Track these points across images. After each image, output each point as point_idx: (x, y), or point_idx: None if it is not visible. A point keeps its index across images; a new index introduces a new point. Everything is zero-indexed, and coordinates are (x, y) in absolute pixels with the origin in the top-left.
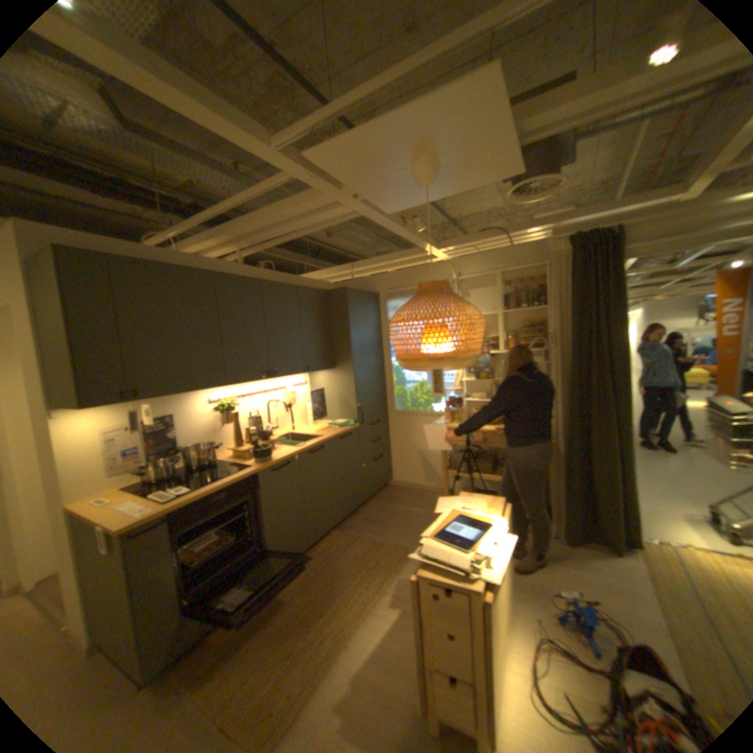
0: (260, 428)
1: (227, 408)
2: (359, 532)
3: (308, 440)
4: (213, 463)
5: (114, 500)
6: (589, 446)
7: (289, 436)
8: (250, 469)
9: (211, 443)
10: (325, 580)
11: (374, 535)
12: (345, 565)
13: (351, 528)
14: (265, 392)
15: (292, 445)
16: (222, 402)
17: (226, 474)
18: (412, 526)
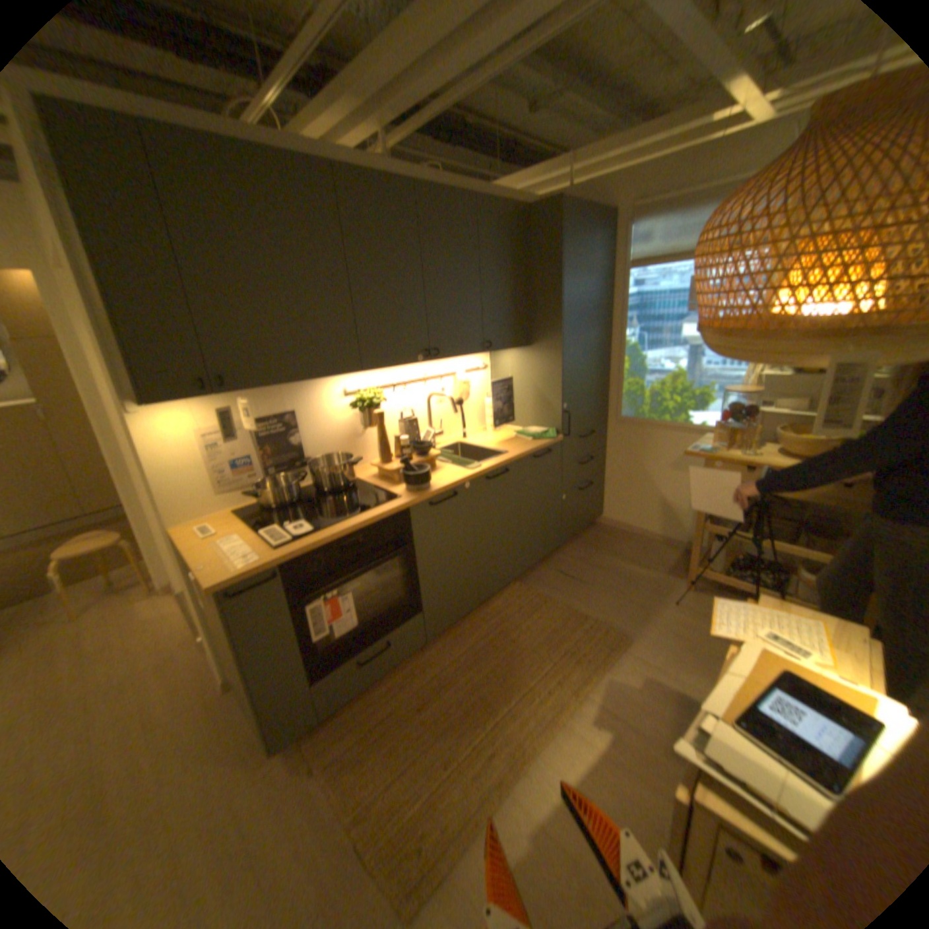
0: (415, 435)
1: (368, 404)
2: (549, 589)
3: (484, 455)
4: (350, 482)
5: (221, 528)
6: None
7: (457, 446)
8: (397, 501)
9: (347, 455)
10: (499, 655)
11: (572, 598)
12: (528, 638)
13: (539, 582)
14: (423, 380)
15: (460, 463)
16: (360, 395)
17: (363, 506)
18: (630, 595)
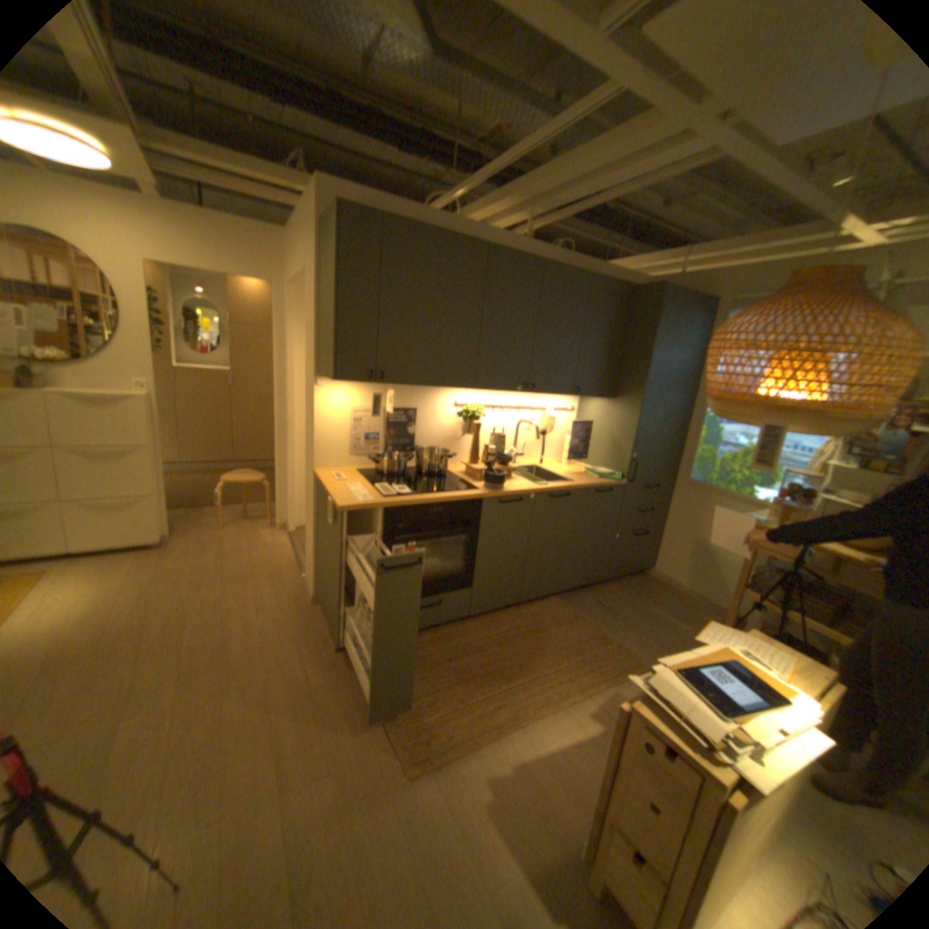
0: (500, 448)
1: (470, 416)
2: (585, 612)
3: (553, 480)
4: (442, 472)
5: (349, 478)
6: None
7: (532, 468)
8: (475, 491)
9: (445, 450)
10: (526, 645)
11: (604, 624)
12: (554, 640)
13: (577, 604)
14: (517, 408)
15: (531, 480)
16: (466, 408)
17: (449, 488)
18: (660, 638)
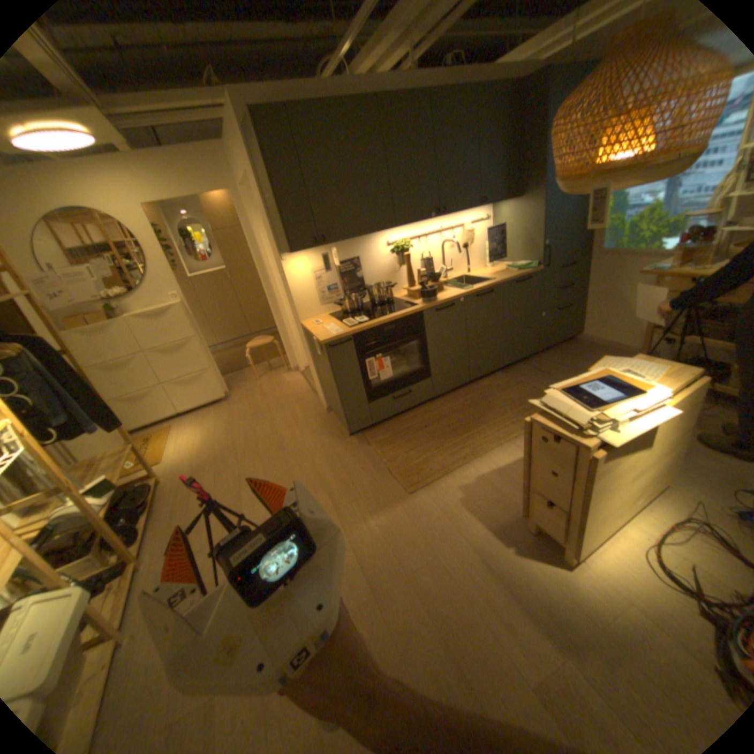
0: (430, 269)
1: (401, 250)
2: (523, 377)
3: (479, 283)
4: (390, 299)
5: (324, 321)
6: None
7: (462, 278)
8: (415, 307)
9: (388, 283)
10: (478, 407)
11: (538, 382)
12: (499, 401)
13: (516, 373)
14: (439, 231)
15: (460, 287)
16: (396, 244)
17: (396, 310)
18: None
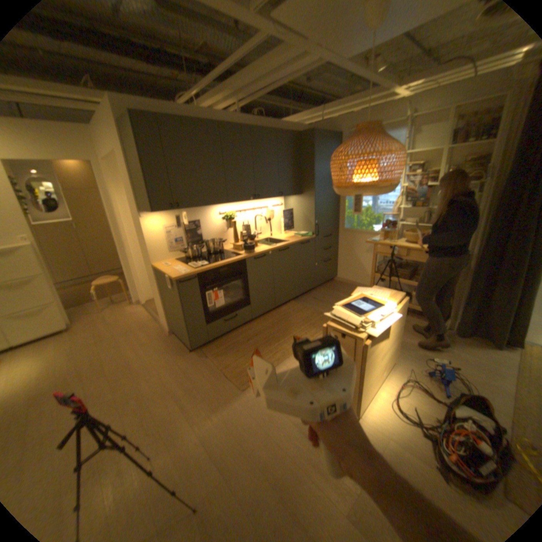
0: (248, 232)
1: (229, 219)
2: (307, 304)
3: (278, 243)
4: (221, 251)
5: (172, 264)
6: (498, 267)
7: (267, 240)
8: (240, 256)
9: (220, 239)
10: (282, 325)
11: (316, 307)
12: (295, 320)
13: (303, 301)
14: (252, 209)
15: (267, 245)
16: (225, 214)
17: (227, 258)
18: None
